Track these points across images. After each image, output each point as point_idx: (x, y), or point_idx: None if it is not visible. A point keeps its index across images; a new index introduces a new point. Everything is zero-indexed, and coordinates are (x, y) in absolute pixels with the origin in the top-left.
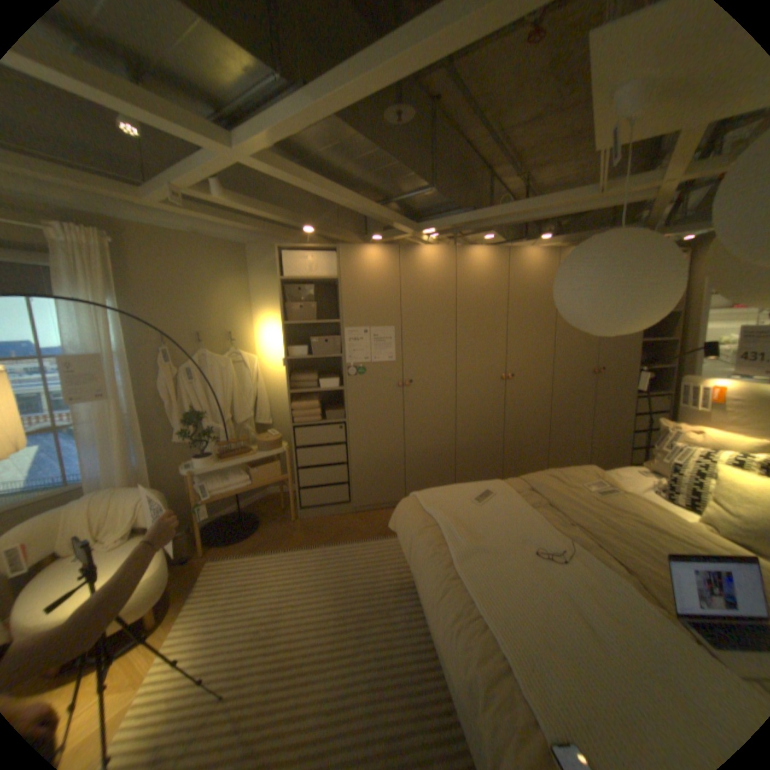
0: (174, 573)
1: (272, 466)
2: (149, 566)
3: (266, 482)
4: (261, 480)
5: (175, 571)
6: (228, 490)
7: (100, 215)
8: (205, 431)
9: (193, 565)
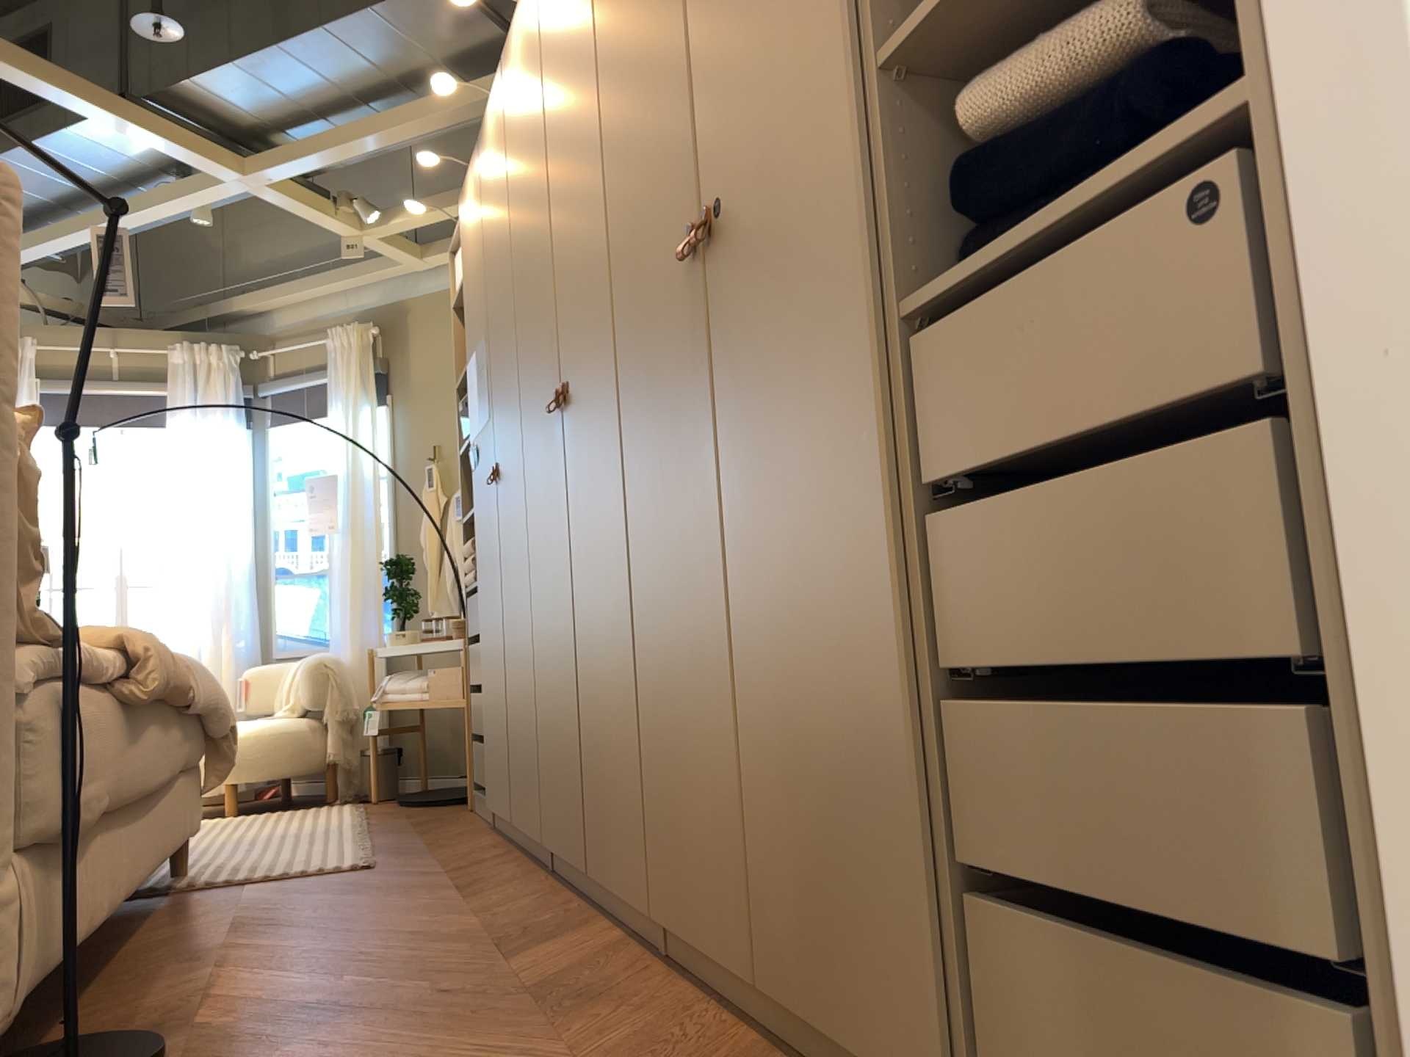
0: (352, 798)
1: (459, 668)
2: (251, 725)
3: (448, 697)
4: (445, 690)
5: (357, 798)
6: (411, 692)
7: (408, 304)
8: (417, 588)
9: (369, 798)
